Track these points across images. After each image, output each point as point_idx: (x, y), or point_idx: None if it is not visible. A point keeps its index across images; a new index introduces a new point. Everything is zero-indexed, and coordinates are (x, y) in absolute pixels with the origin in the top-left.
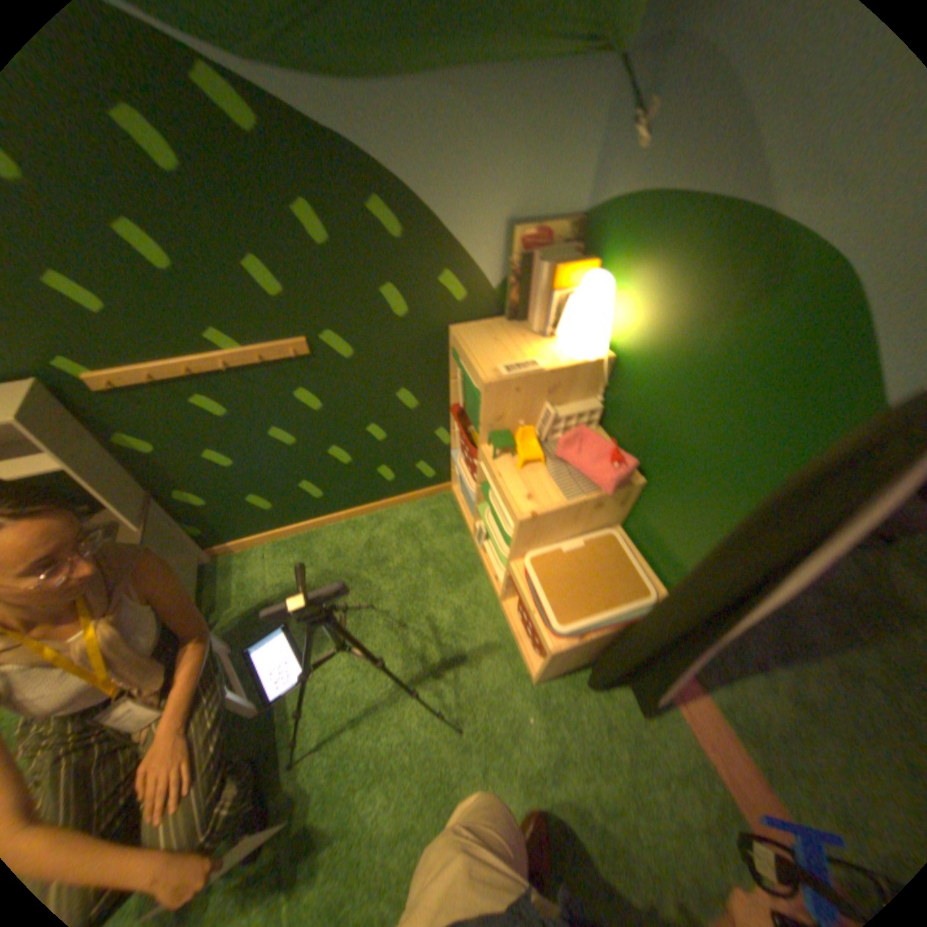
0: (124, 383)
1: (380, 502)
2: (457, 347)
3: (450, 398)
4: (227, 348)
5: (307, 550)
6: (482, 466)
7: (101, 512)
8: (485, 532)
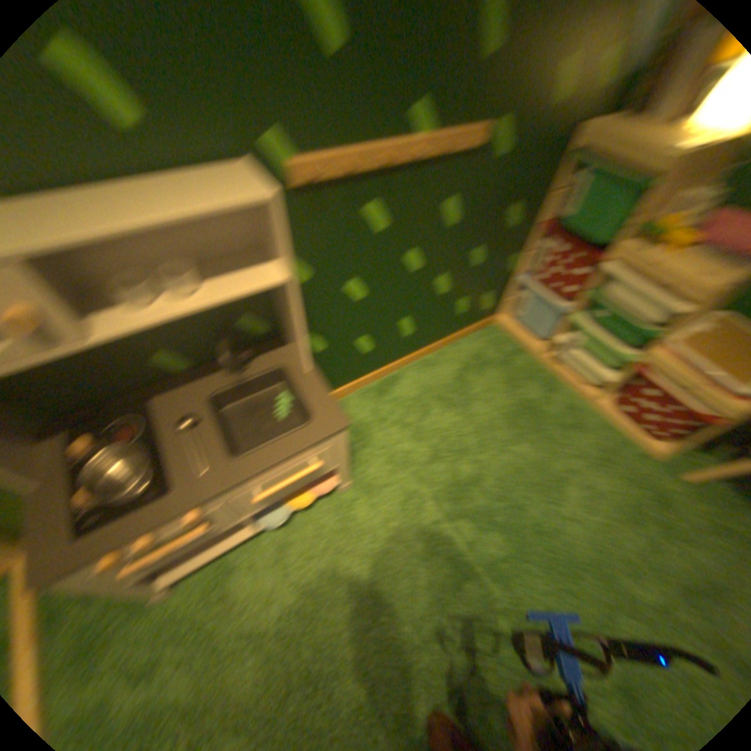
0: (327, 173)
1: (447, 338)
2: (596, 141)
3: (545, 212)
4: (428, 129)
5: (399, 390)
6: (611, 266)
7: (257, 357)
8: (575, 341)
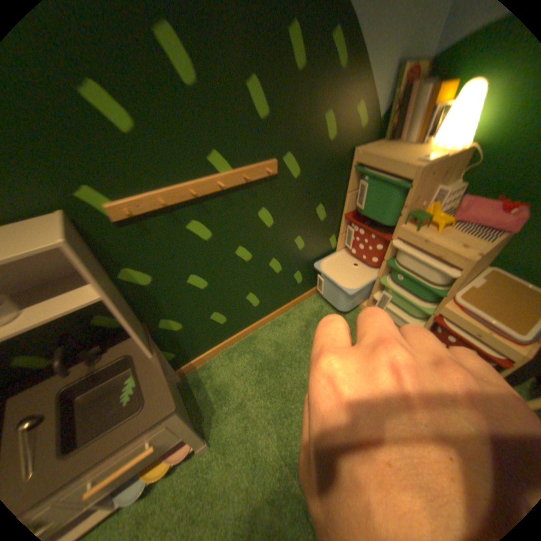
0: (143, 211)
1: (292, 302)
2: (368, 160)
3: (346, 208)
4: (226, 170)
5: (255, 350)
6: (399, 243)
7: (109, 351)
8: (389, 299)
